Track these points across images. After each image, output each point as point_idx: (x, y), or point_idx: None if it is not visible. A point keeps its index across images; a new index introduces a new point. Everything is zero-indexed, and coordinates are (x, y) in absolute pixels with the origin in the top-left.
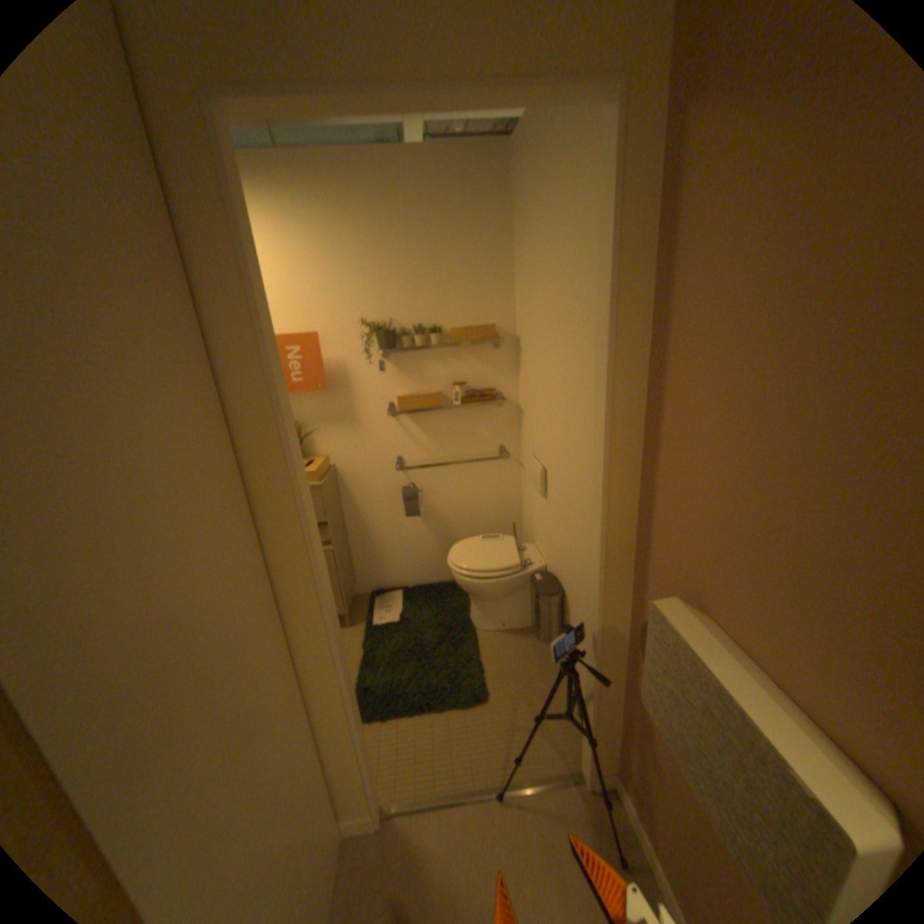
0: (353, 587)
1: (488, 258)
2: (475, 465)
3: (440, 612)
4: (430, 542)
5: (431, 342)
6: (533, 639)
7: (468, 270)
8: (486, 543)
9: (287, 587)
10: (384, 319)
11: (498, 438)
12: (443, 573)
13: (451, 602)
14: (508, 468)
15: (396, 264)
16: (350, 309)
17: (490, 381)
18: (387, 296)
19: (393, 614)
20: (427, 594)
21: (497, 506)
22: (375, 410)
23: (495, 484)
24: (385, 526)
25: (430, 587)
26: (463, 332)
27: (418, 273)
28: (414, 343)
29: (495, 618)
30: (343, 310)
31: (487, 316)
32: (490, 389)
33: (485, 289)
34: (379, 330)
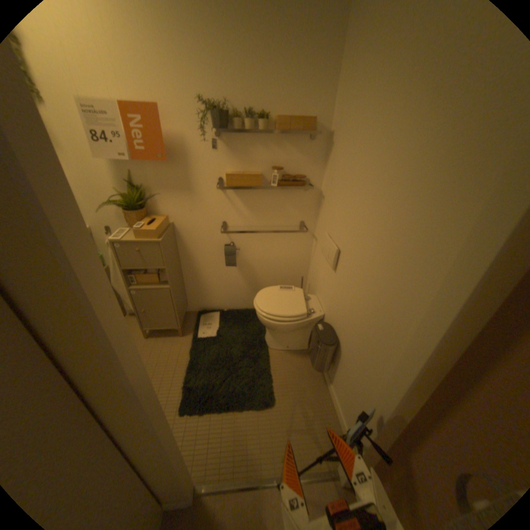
0: (185, 308)
1: (320, 46)
2: (280, 233)
3: (244, 332)
4: (241, 283)
5: (258, 126)
6: (306, 359)
7: (300, 56)
8: (282, 291)
9: (102, 377)
10: (218, 98)
11: (300, 215)
12: (248, 303)
13: (252, 324)
14: (304, 238)
15: (233, 39)
16: (188, 83)
17: (302, 168)
18: (222, 74)
19: (212, 330)
20: (236, 316)
21: (291, 263)
22: (206, 181)
23: (293, 248)
24: (210, 270)
25: (239, 312)
26: (287, 120)
27: (253, 53)
28: (244, 125)
29: (282, 342)
30: (181, 83)
31: (309, 107)
32: (301, 174)
33: (312, 79)
34: (213, 107)
